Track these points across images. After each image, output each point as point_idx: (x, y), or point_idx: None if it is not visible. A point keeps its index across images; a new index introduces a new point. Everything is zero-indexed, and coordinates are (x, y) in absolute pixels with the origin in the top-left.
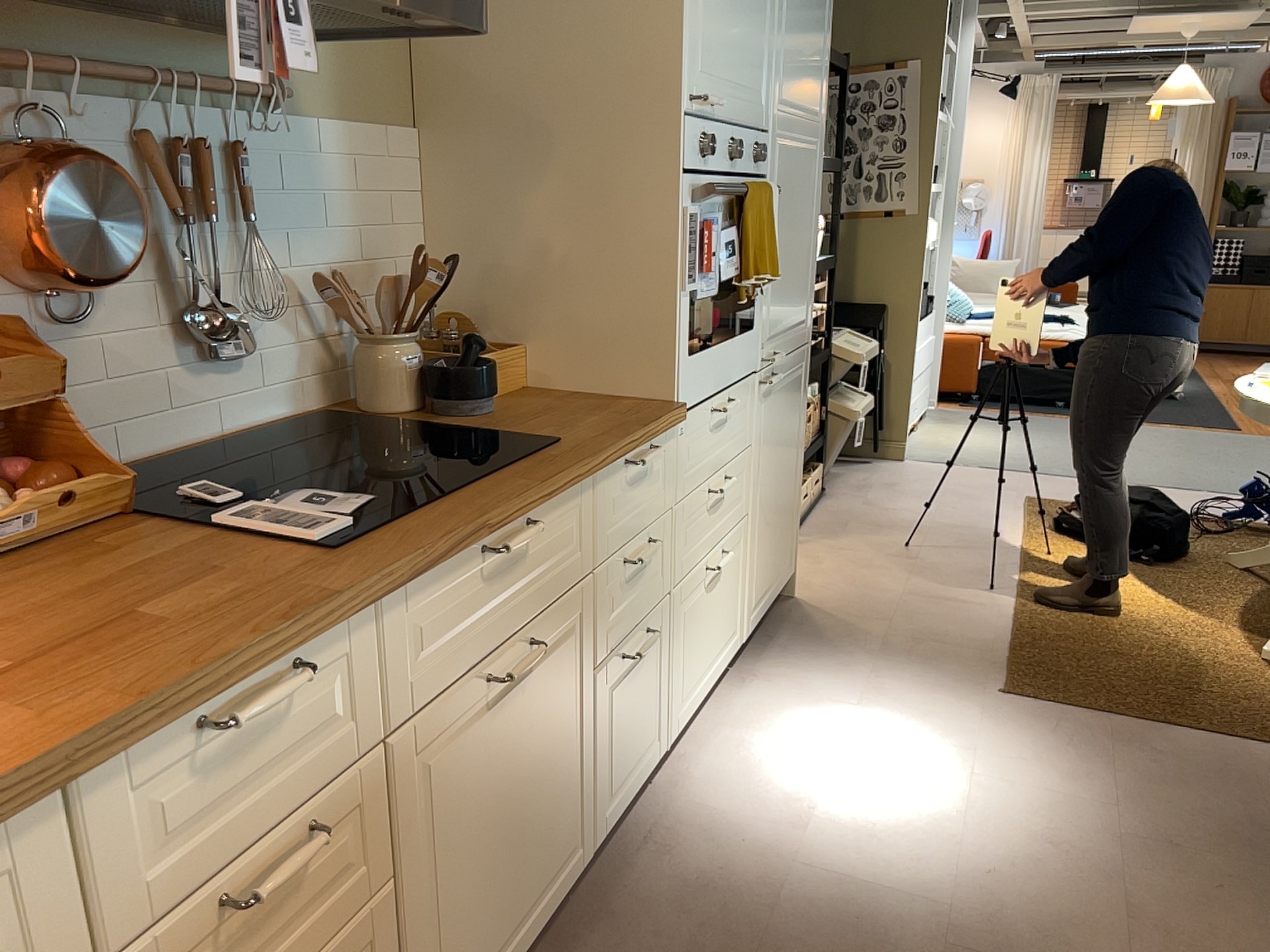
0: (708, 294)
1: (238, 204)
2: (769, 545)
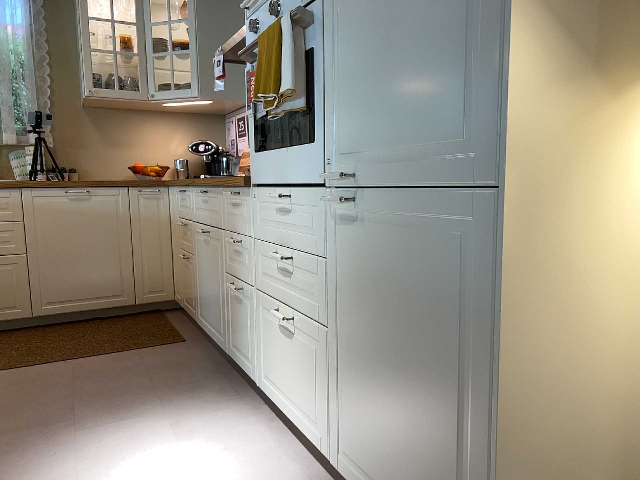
0: (263, 115)
1: None
2: (377, 428)
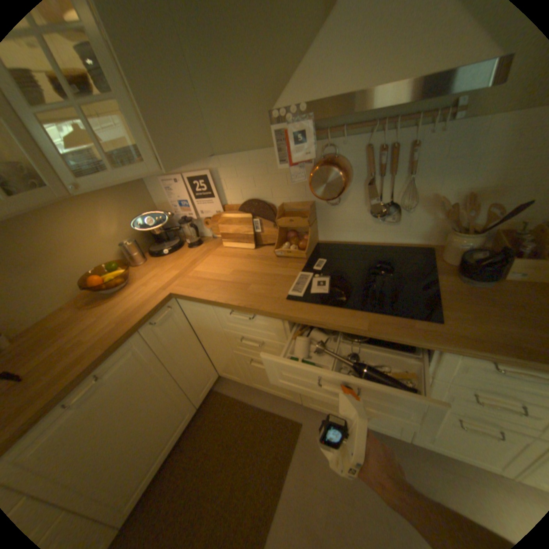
0: None
1: (414, 164)
2: None
